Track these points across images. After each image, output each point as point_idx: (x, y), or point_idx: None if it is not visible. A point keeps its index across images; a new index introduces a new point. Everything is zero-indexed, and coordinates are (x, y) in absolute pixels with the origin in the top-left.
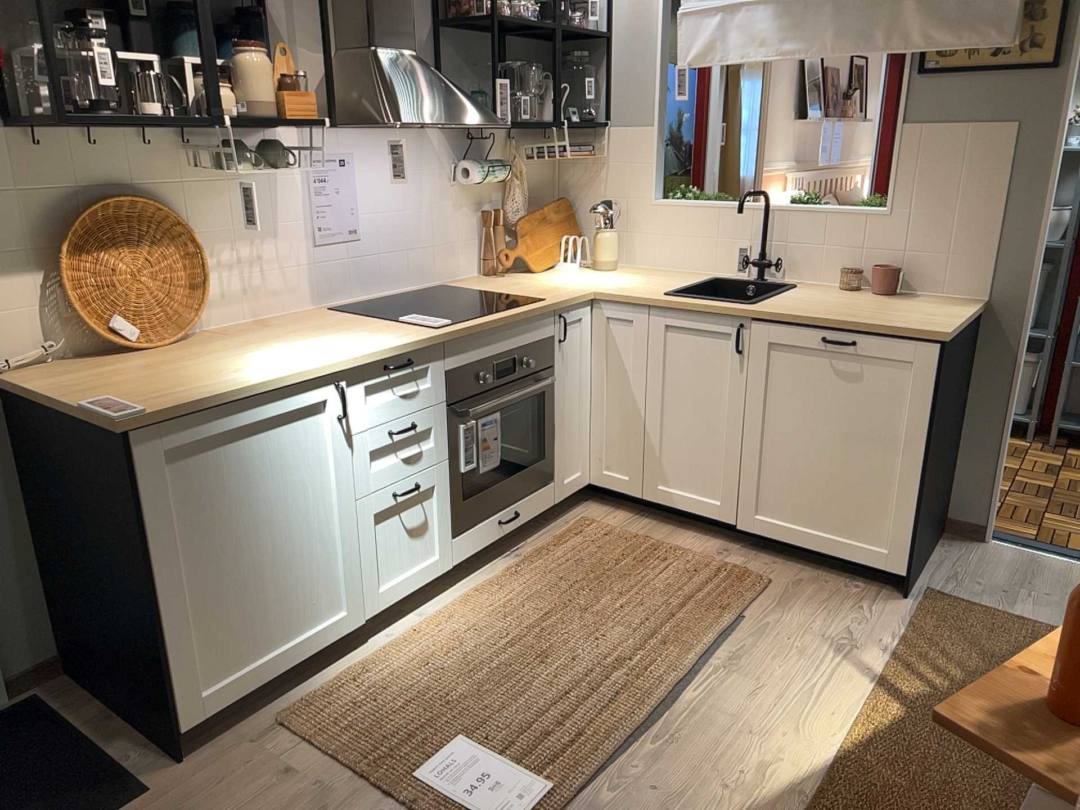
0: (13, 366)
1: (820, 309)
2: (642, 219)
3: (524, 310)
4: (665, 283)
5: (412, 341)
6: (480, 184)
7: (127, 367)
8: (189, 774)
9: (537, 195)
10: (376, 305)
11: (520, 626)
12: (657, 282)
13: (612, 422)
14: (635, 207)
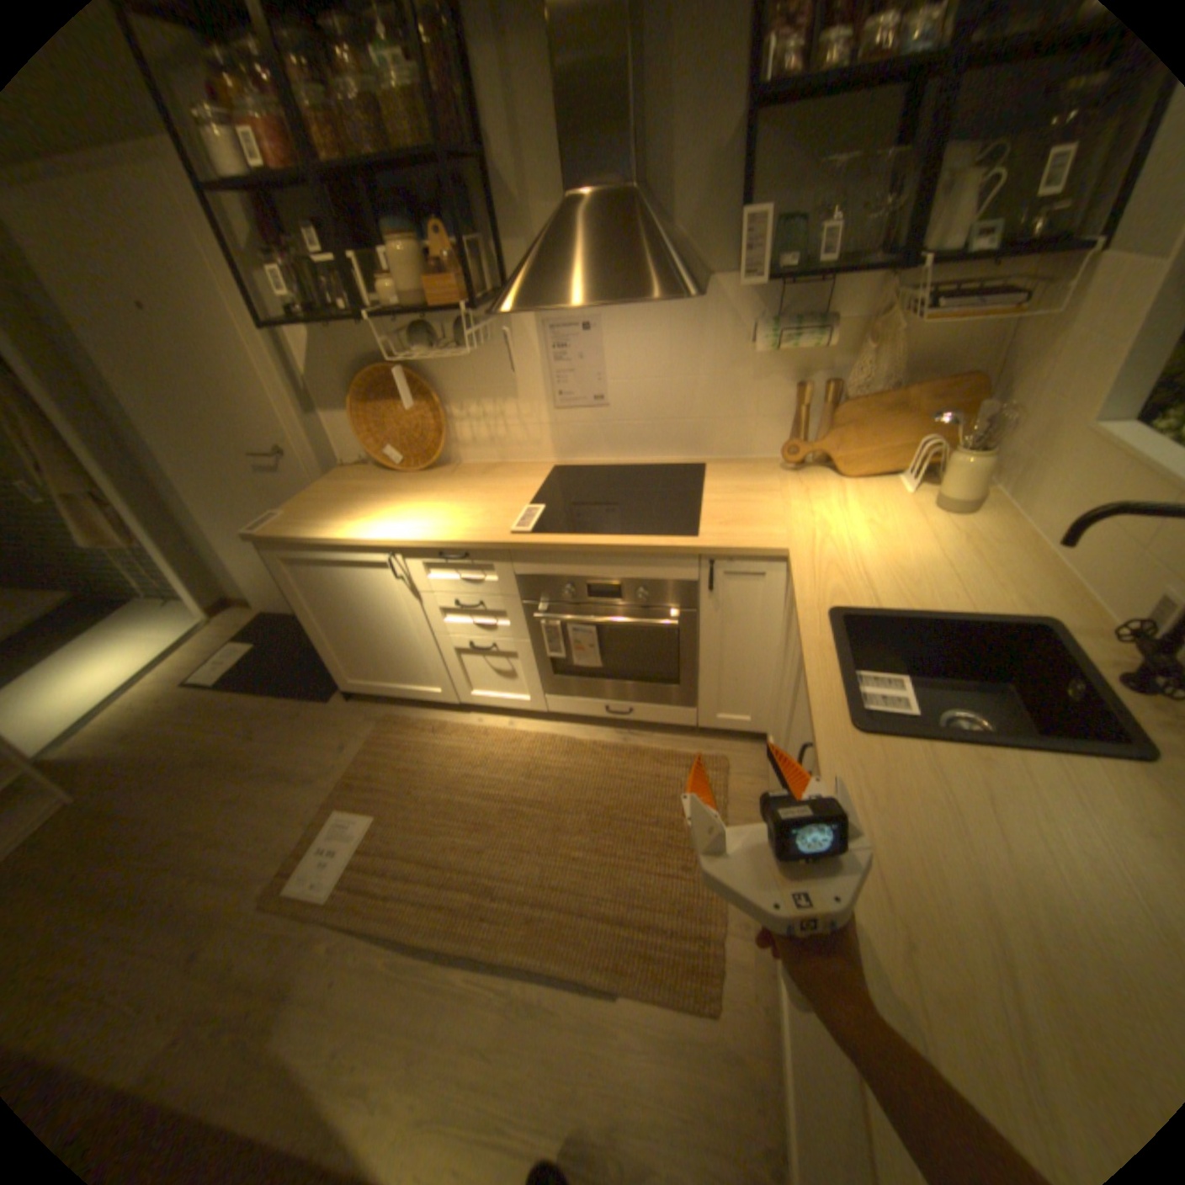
0: (345, 462)
1: (931, 858)
2: (1067, 447)
3: (628, 546)
4: (926, 585)
5: (463, 541)
6: (775, 351)
7: (362, 484)
8: (339, 708)
9: (944, 359)
10: (623, 468)
11: (513, 790)
12: (929, 574)
13: (779, 700)
14: (1068, 421)
